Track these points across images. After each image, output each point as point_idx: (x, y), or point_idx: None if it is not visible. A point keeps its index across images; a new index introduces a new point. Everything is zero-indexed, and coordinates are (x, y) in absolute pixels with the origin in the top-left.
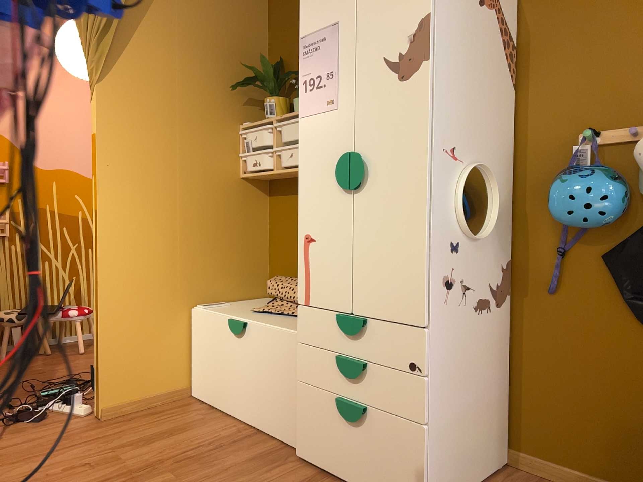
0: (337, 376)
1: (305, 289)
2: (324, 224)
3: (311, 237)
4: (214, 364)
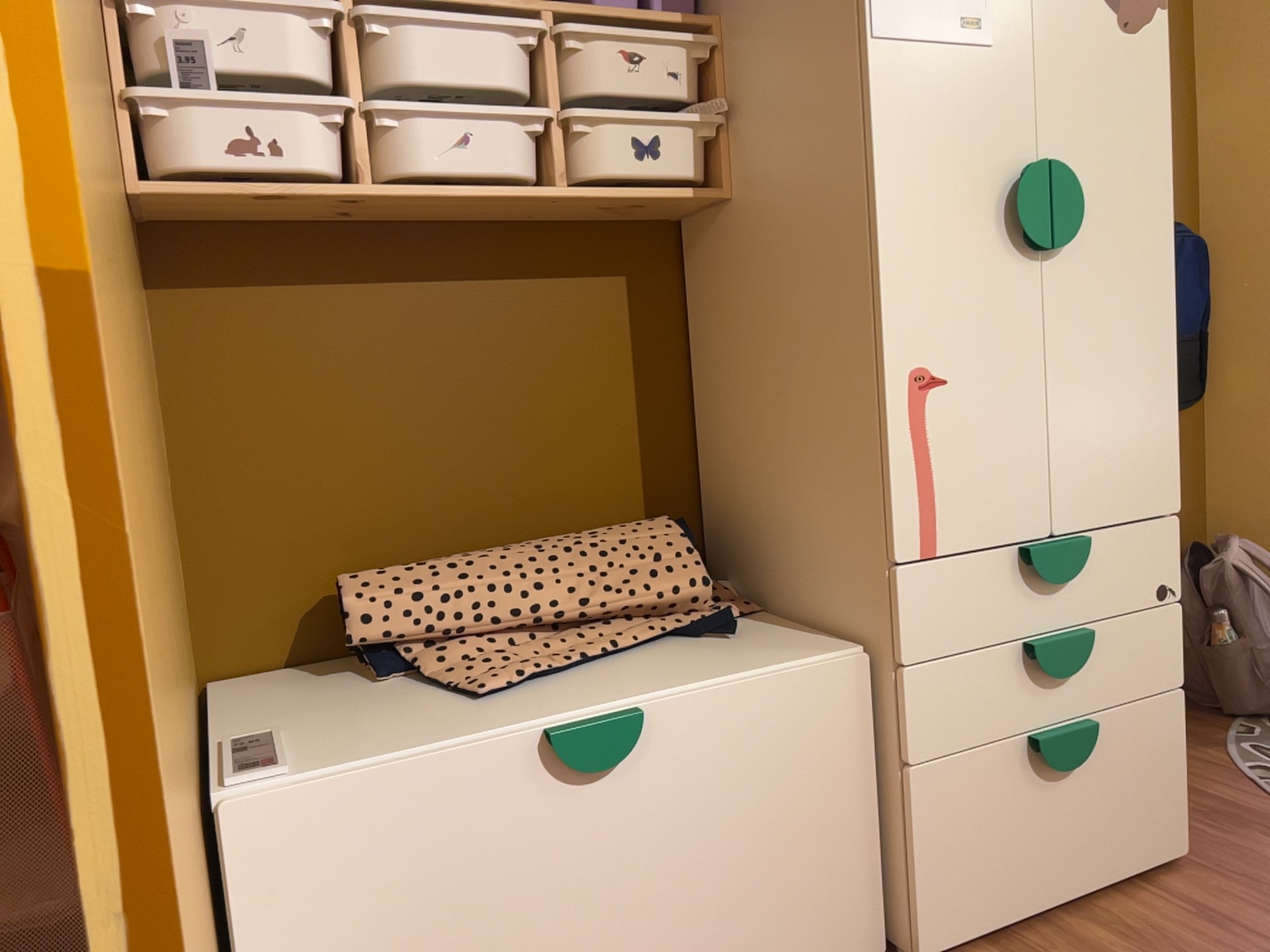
0: (1023, 691)
1: (923, 516)
2: (972, 337)
3: (935, 376)
4: (458, 951)
